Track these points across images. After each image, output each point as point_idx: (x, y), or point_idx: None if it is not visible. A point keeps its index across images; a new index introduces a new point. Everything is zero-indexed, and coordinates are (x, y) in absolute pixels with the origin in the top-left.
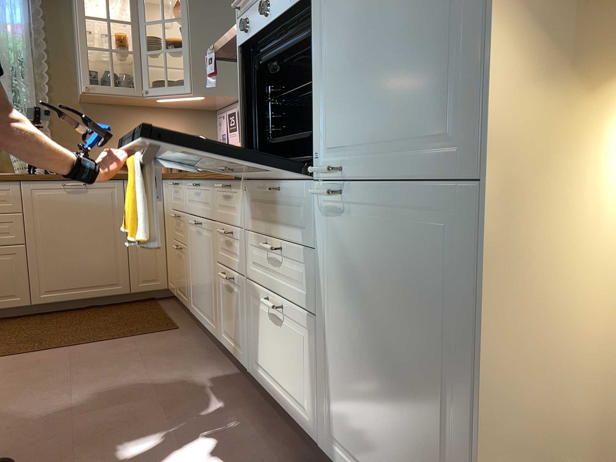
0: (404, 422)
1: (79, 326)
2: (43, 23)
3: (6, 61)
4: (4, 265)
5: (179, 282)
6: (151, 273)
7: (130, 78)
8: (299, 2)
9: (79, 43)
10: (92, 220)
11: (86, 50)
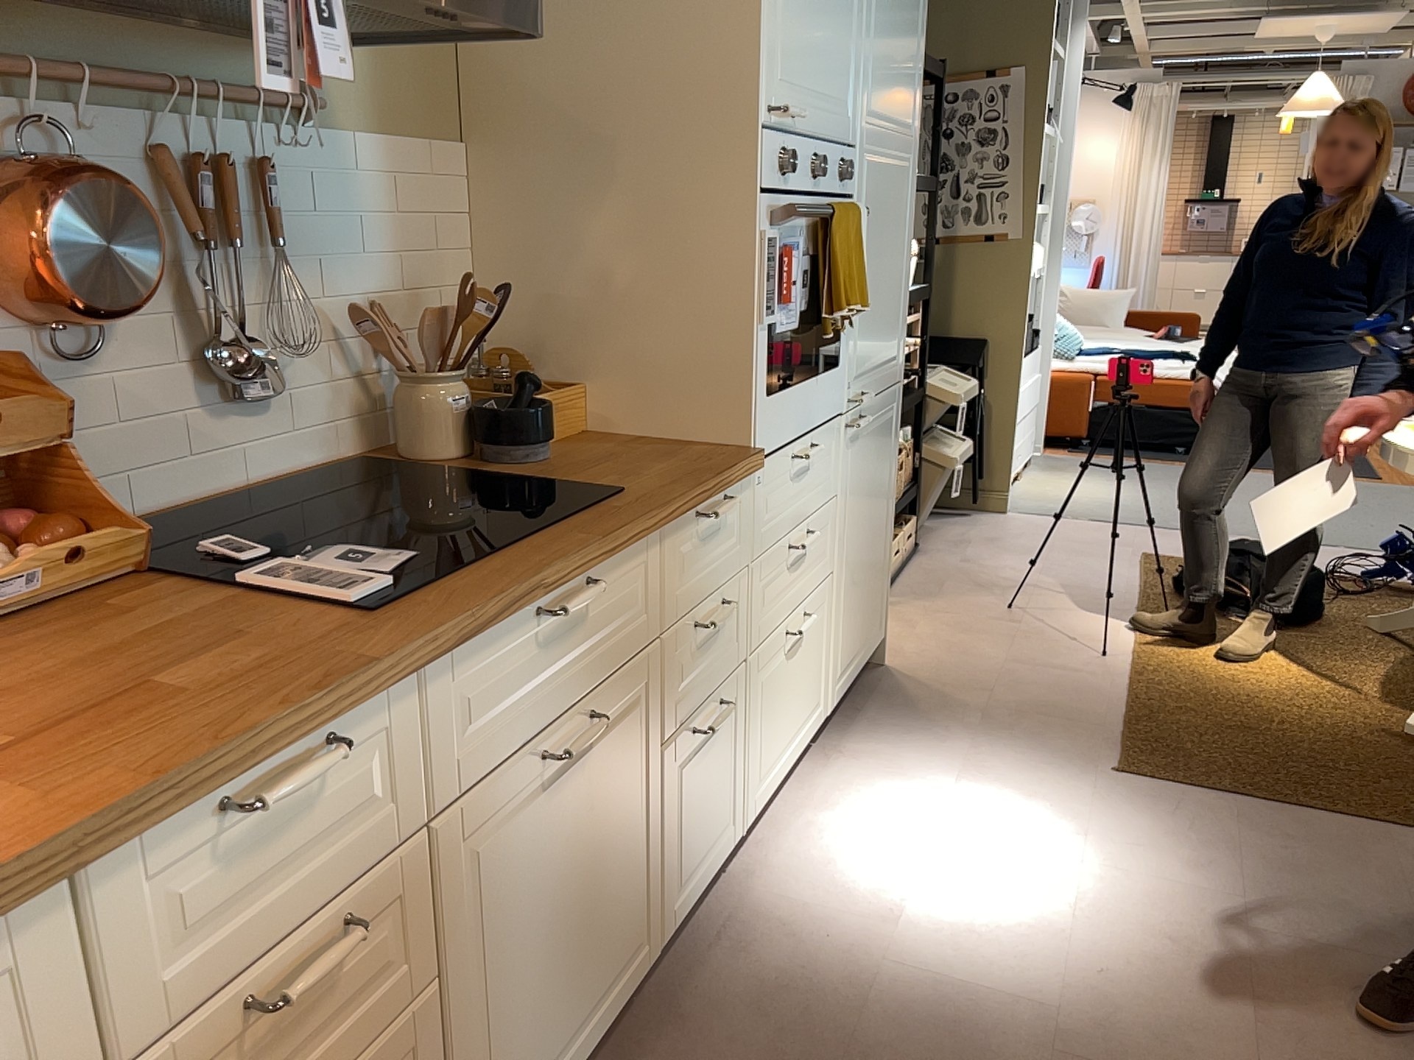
0: (872, 572)
1: None
2: None
3: None
4: None
5: None
6: None
7: None
8: (844, 197)
9: None
10: None
11: None
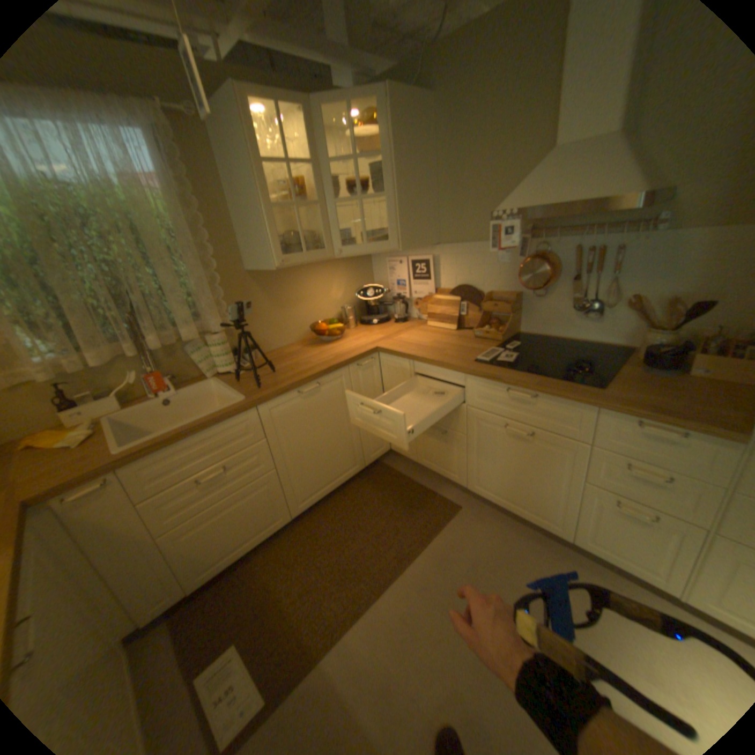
0: None
1: (362, 532)
2: (183, 169)
3: (154, 236)
4: (261, 498)
5: (430, 455)
6: (378, 442)
7: (313, 237)
8: None
9: (259, 200)
10: (328, 417)
11: (269, 210)
